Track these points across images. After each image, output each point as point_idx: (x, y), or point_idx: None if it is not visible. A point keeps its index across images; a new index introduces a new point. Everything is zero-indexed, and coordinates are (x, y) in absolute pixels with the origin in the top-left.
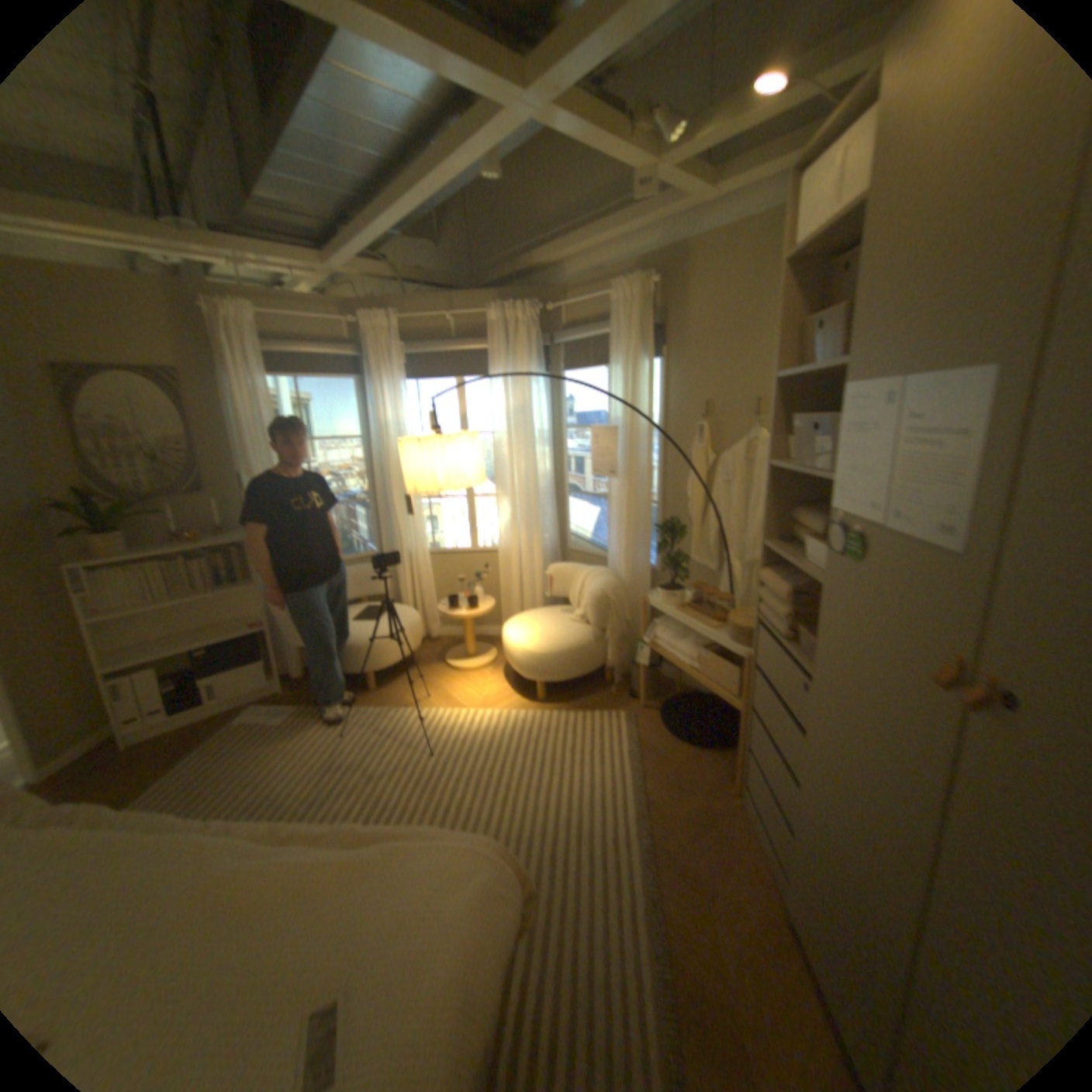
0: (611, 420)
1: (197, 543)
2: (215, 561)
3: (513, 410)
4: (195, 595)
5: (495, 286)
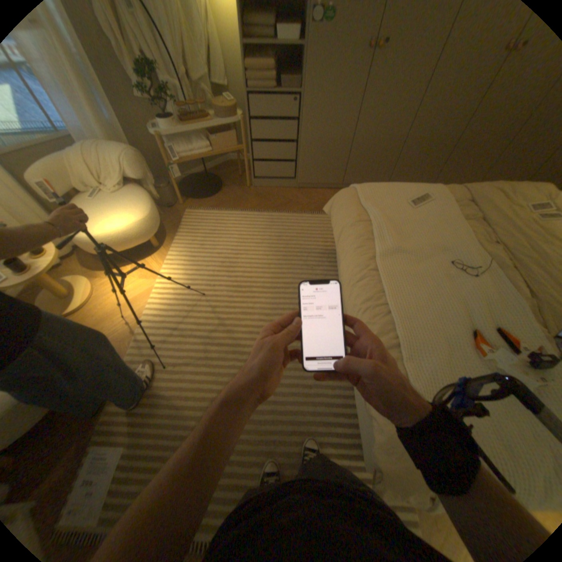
0: None
1: None
2: None
3: None
4: None
5: None
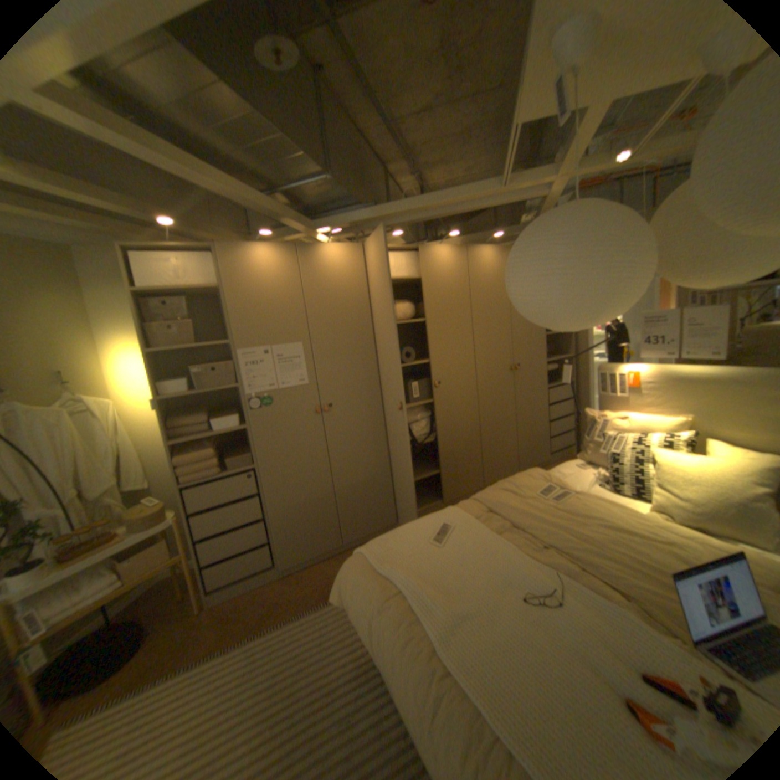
0: None
1: None
2: None
3: None
4: None
5: None
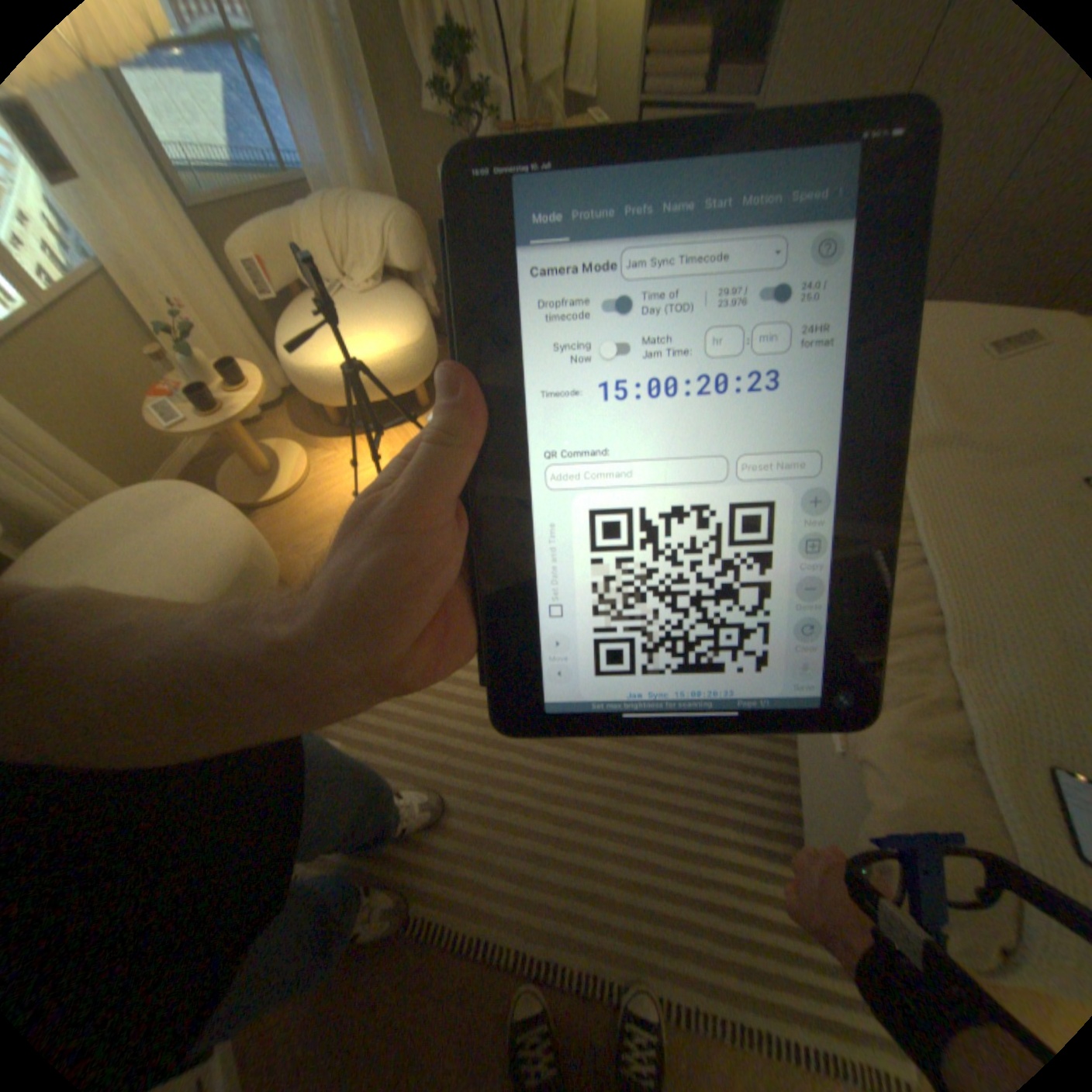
0: None
1: None
2: None
3: None
4: None
5: None
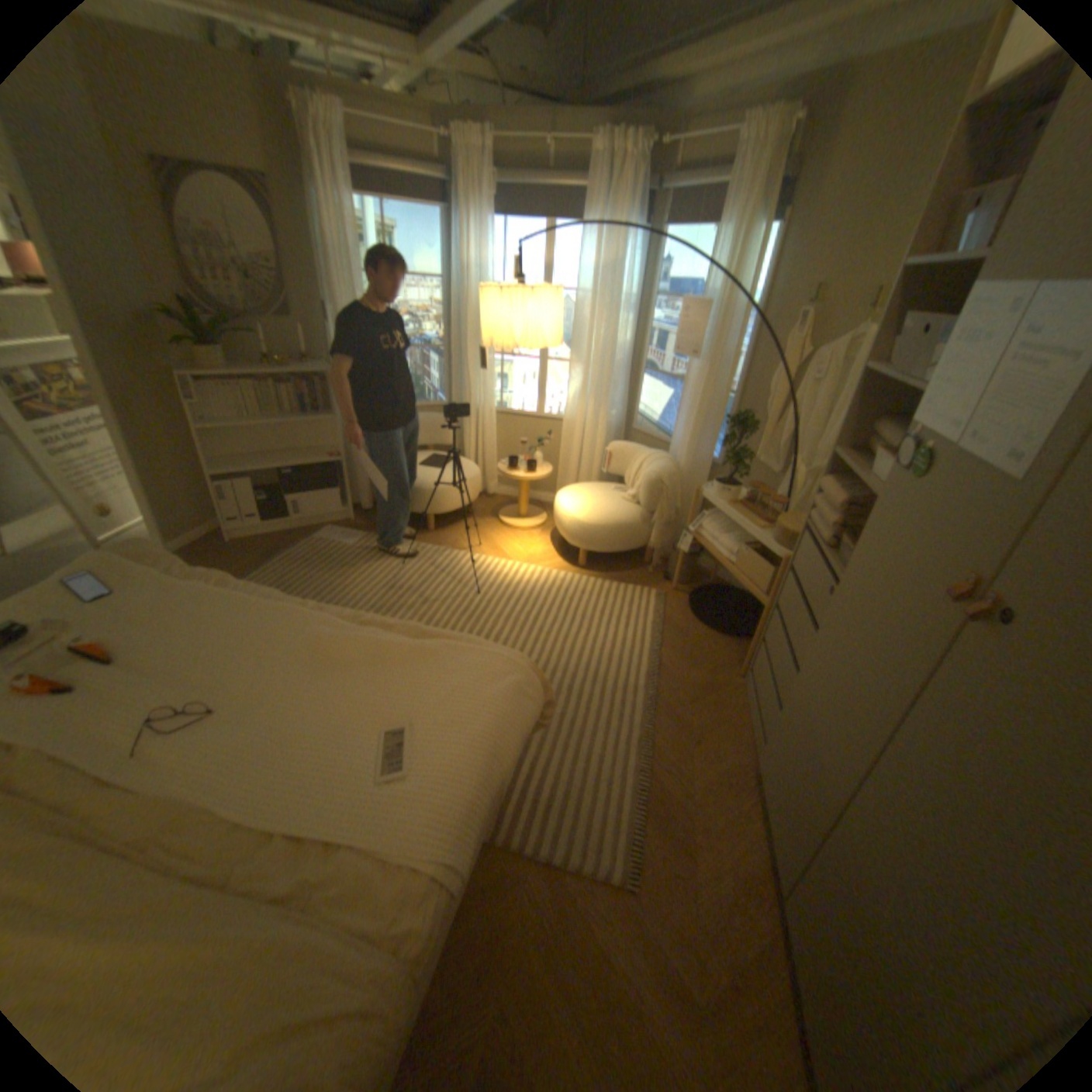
0: (708, 293)
1: (287, 369)
2: (302, 389)
3: (604, 268)
4: (285, 419)
5: (609, 106)
